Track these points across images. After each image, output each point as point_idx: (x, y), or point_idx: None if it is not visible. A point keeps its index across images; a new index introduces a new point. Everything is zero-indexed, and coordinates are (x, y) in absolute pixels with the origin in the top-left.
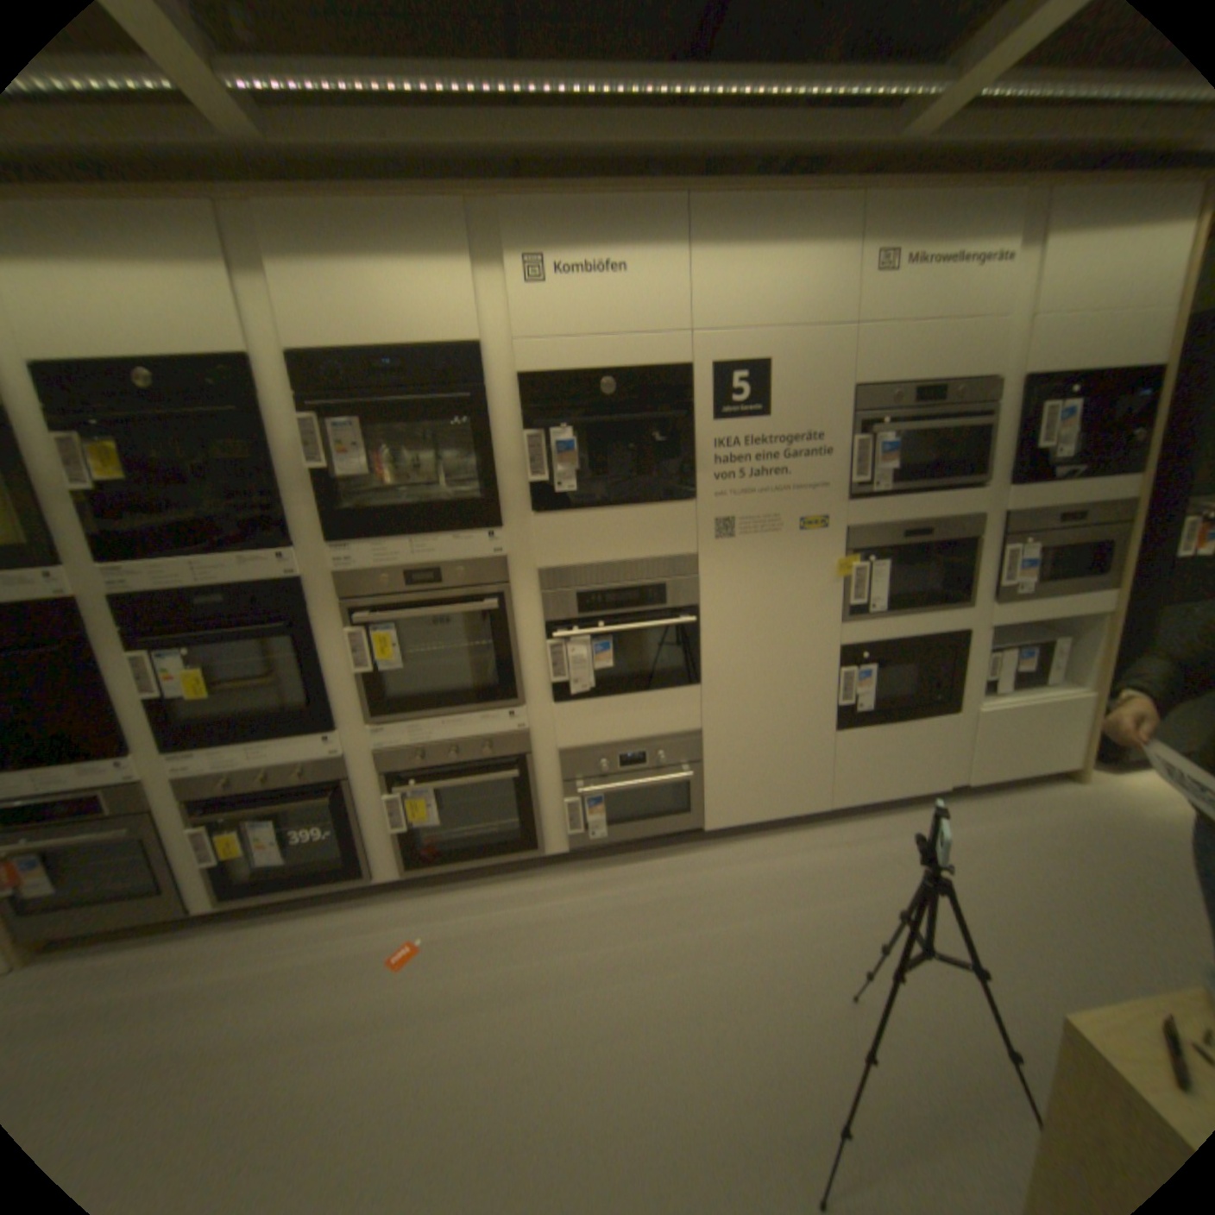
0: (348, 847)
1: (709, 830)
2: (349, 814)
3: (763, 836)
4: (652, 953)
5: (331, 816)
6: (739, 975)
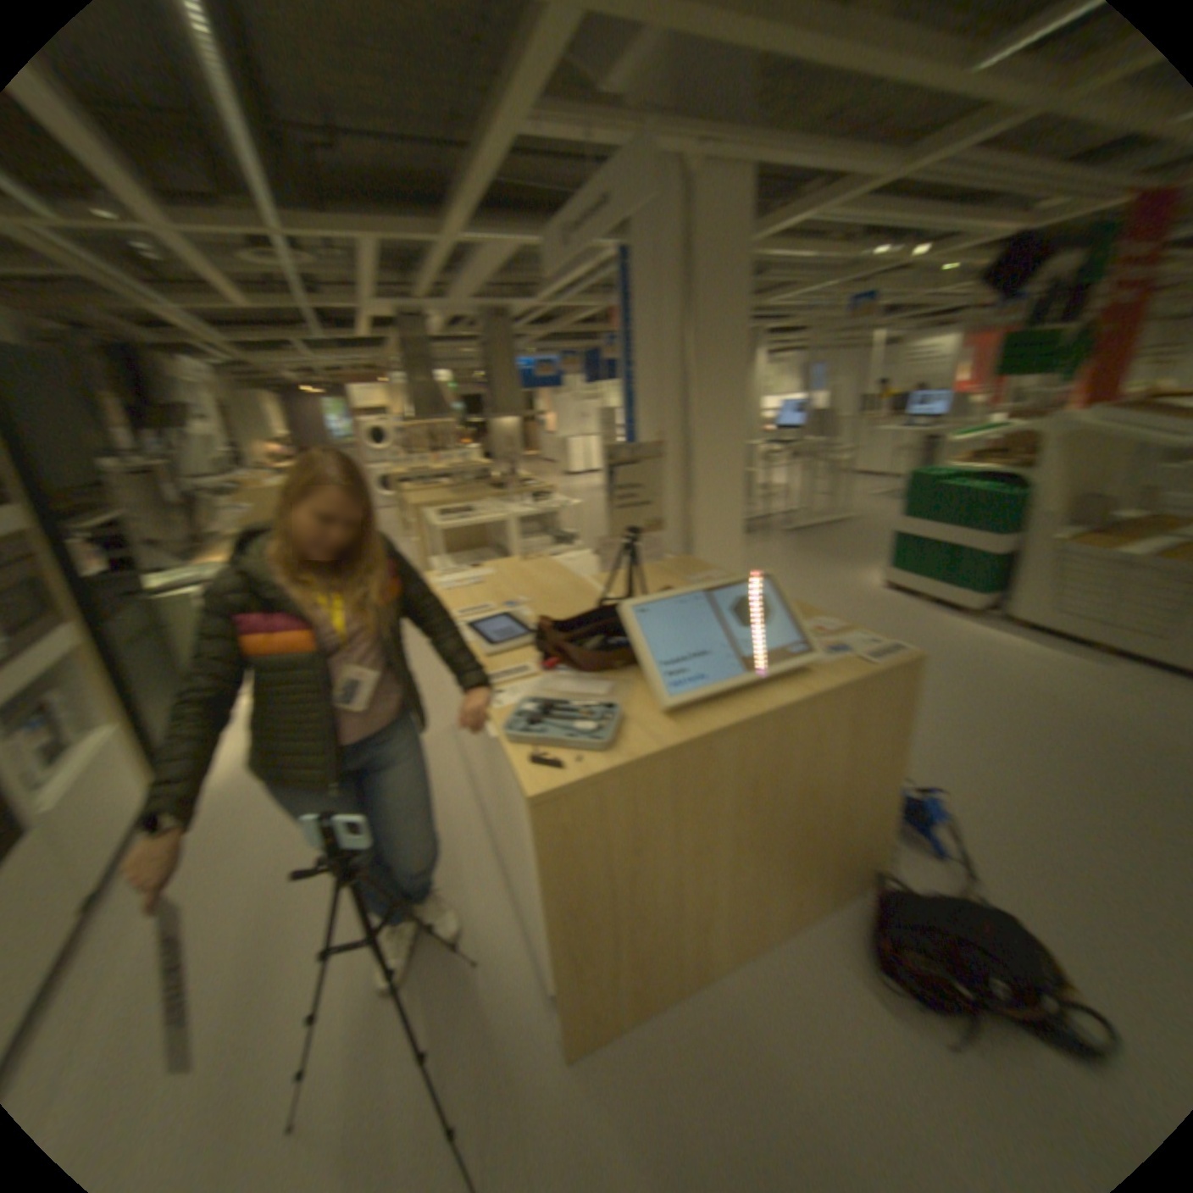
0: None
1: None
2: None
3: None
4: None
5: None
6: None
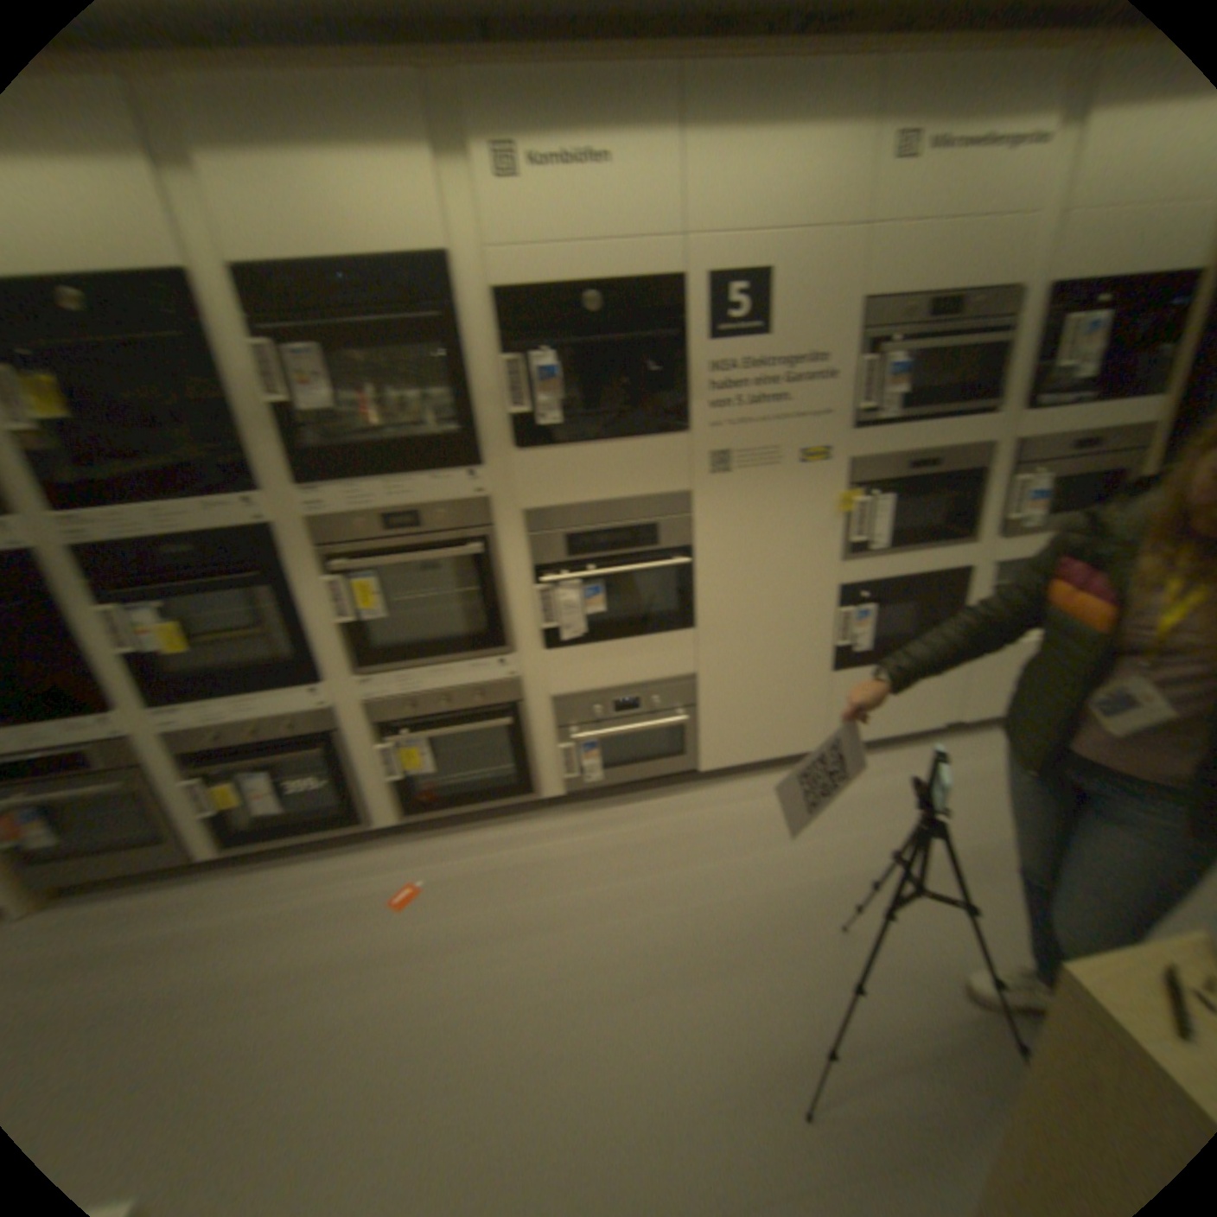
0: (340, 796)
1: (702, 770)
2: (339, 765)
3: (755, 774)
4: (645, 889)
5: (320, 767)
6: (730, 908)
